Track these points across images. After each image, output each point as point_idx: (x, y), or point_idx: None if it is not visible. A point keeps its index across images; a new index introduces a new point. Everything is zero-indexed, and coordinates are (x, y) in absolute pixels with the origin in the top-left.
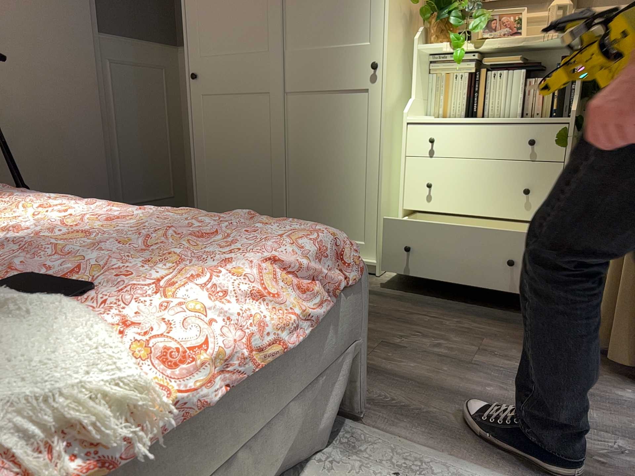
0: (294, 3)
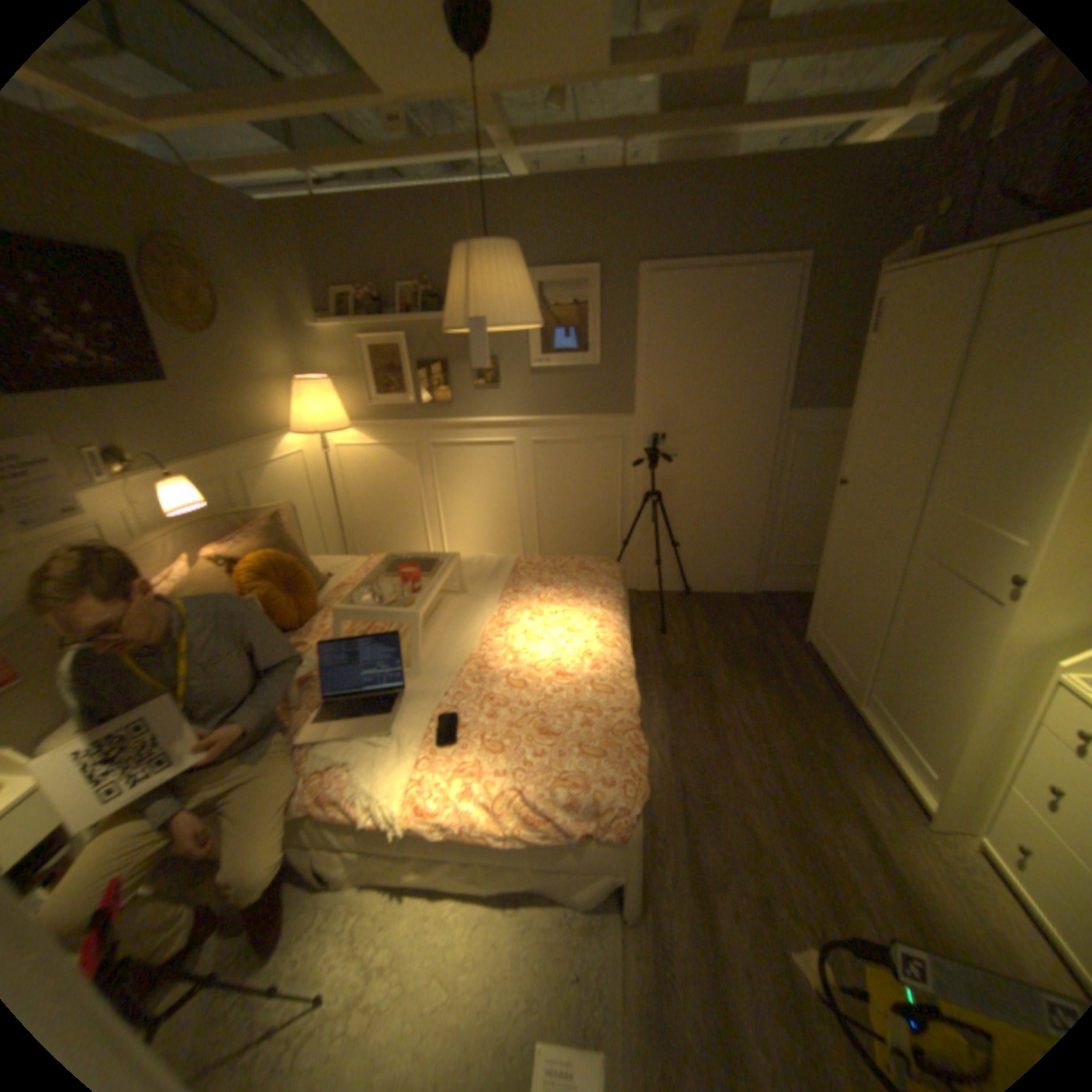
0: (957, 444)
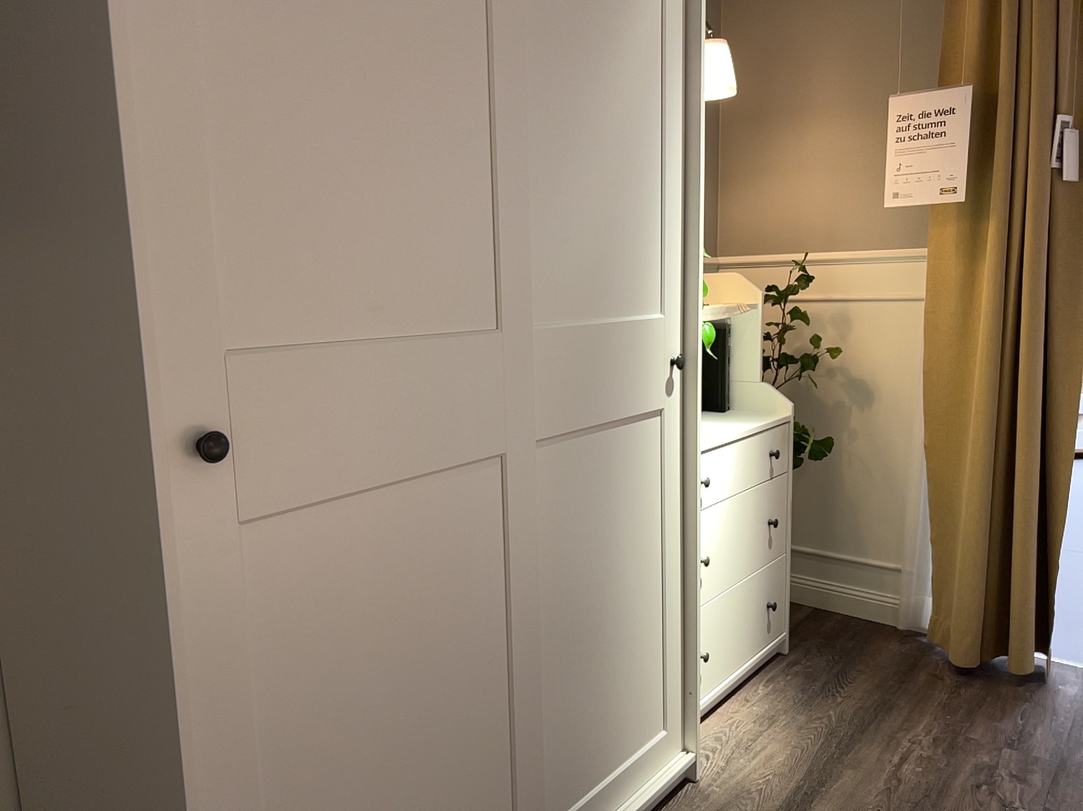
0: (539, 198)
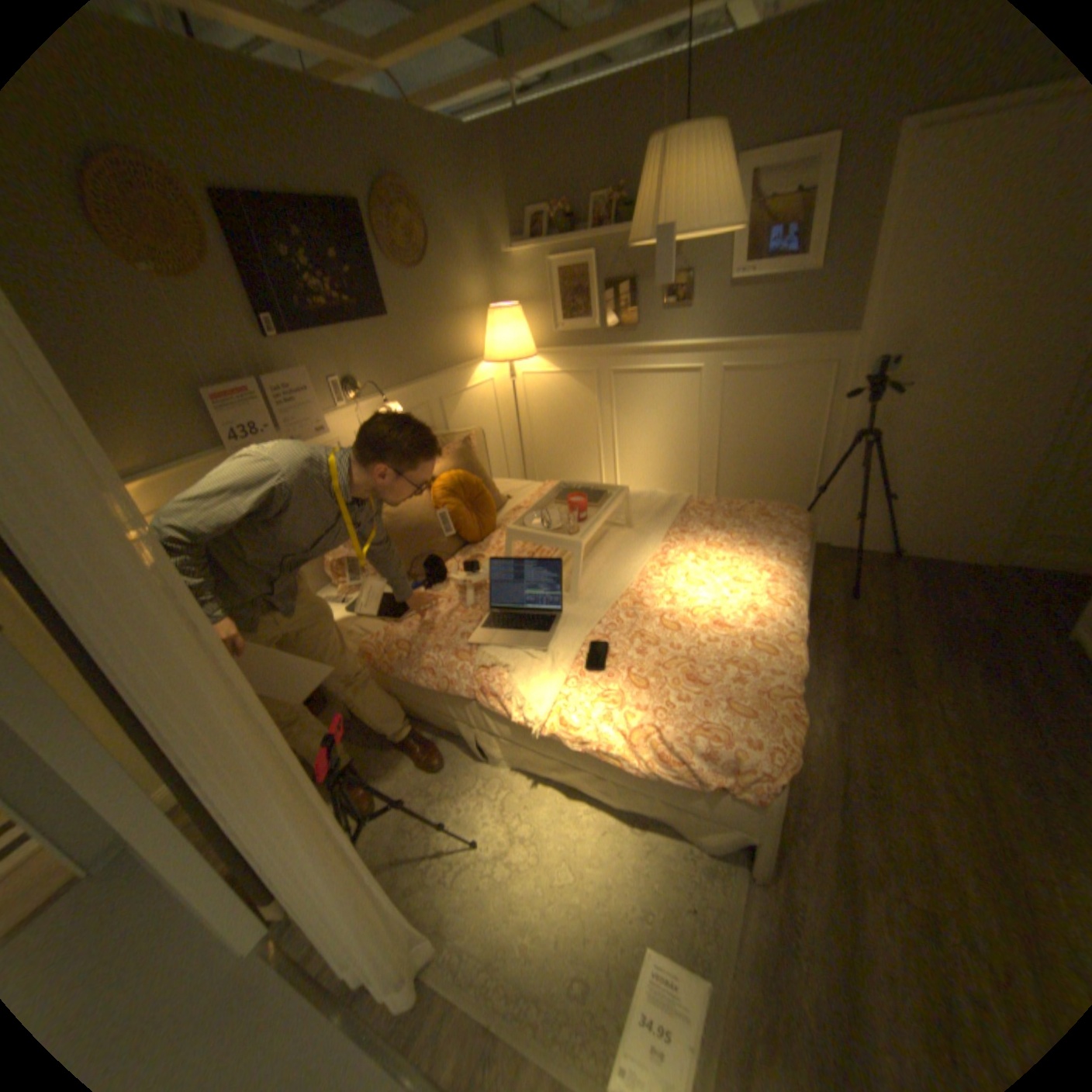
0: None
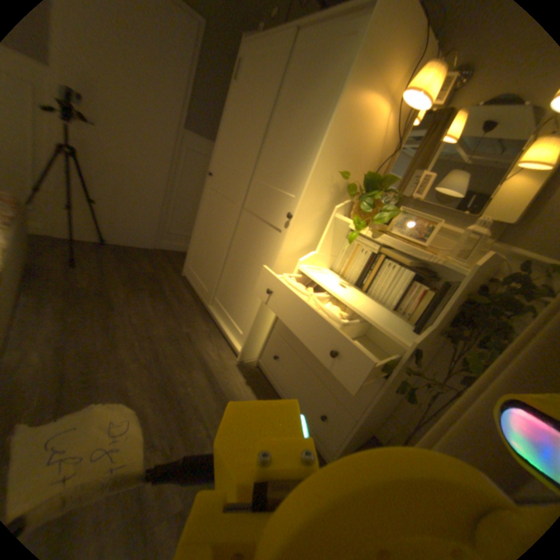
0: (269, 146)
